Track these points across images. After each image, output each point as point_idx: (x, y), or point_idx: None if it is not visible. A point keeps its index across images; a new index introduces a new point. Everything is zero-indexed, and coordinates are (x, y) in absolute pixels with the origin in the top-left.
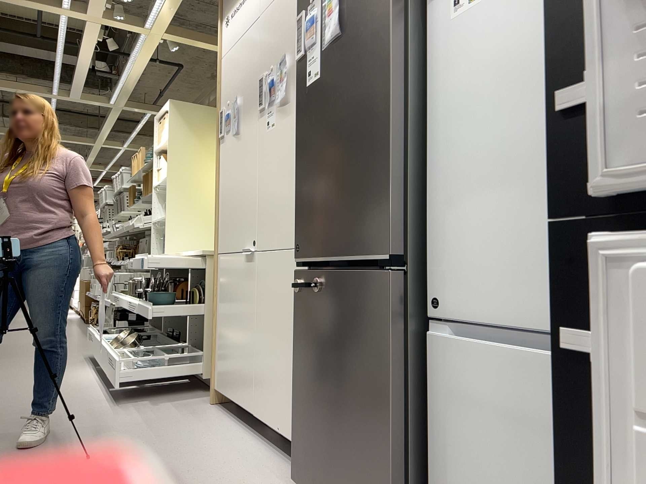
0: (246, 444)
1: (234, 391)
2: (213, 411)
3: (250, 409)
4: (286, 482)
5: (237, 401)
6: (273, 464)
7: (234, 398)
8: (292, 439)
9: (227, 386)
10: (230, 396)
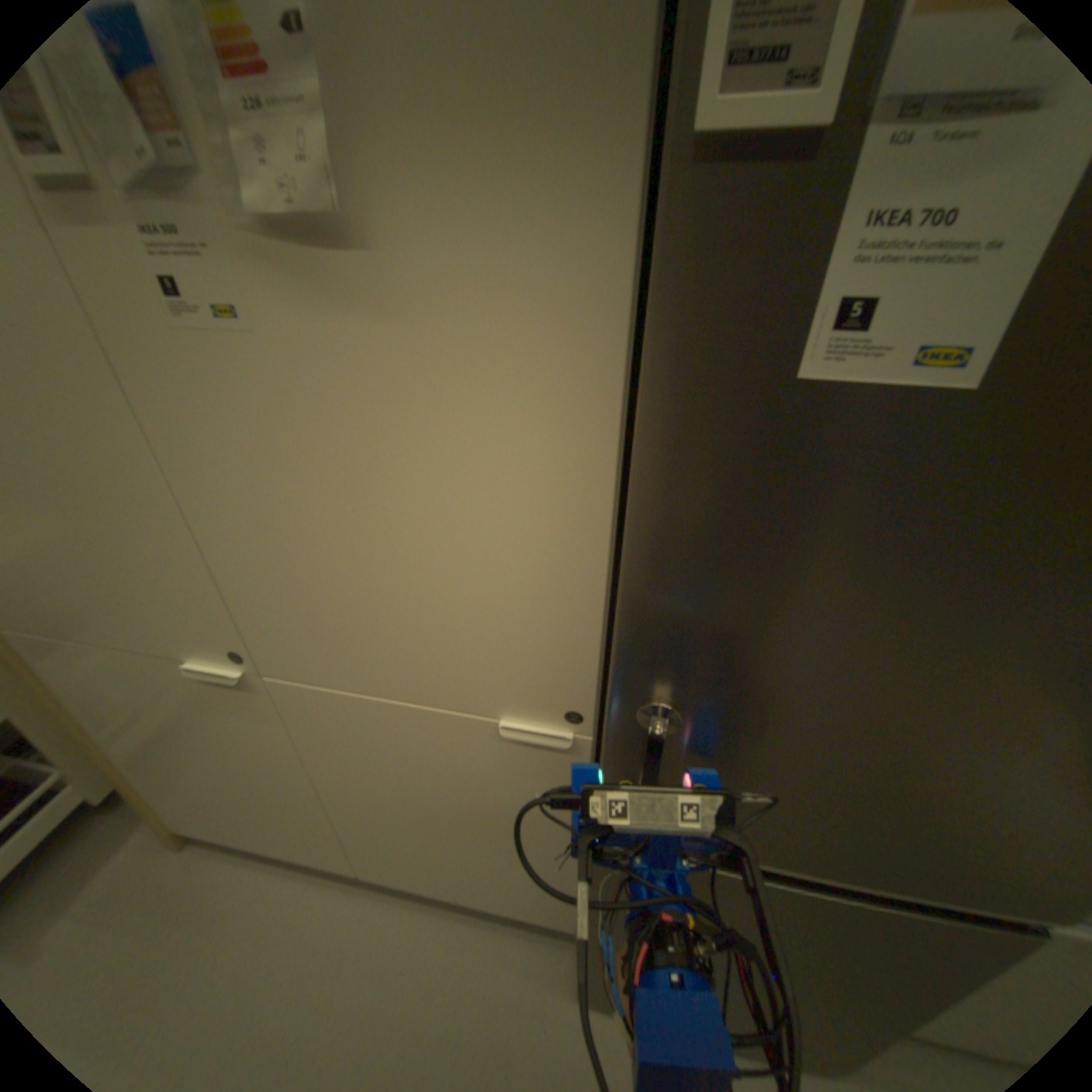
0: (377, 930)
1: (258, 845)
2: (205, 871)
3: (336, 871)
4: (539, 986)
5: (280, 857)
6: (475, 952)
7: (263, 852)
8: (502, 914)
9: (224, 836)
10: (244, 847)
